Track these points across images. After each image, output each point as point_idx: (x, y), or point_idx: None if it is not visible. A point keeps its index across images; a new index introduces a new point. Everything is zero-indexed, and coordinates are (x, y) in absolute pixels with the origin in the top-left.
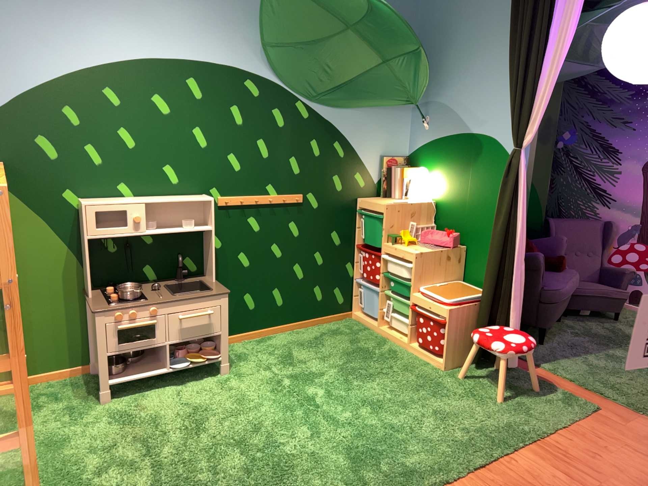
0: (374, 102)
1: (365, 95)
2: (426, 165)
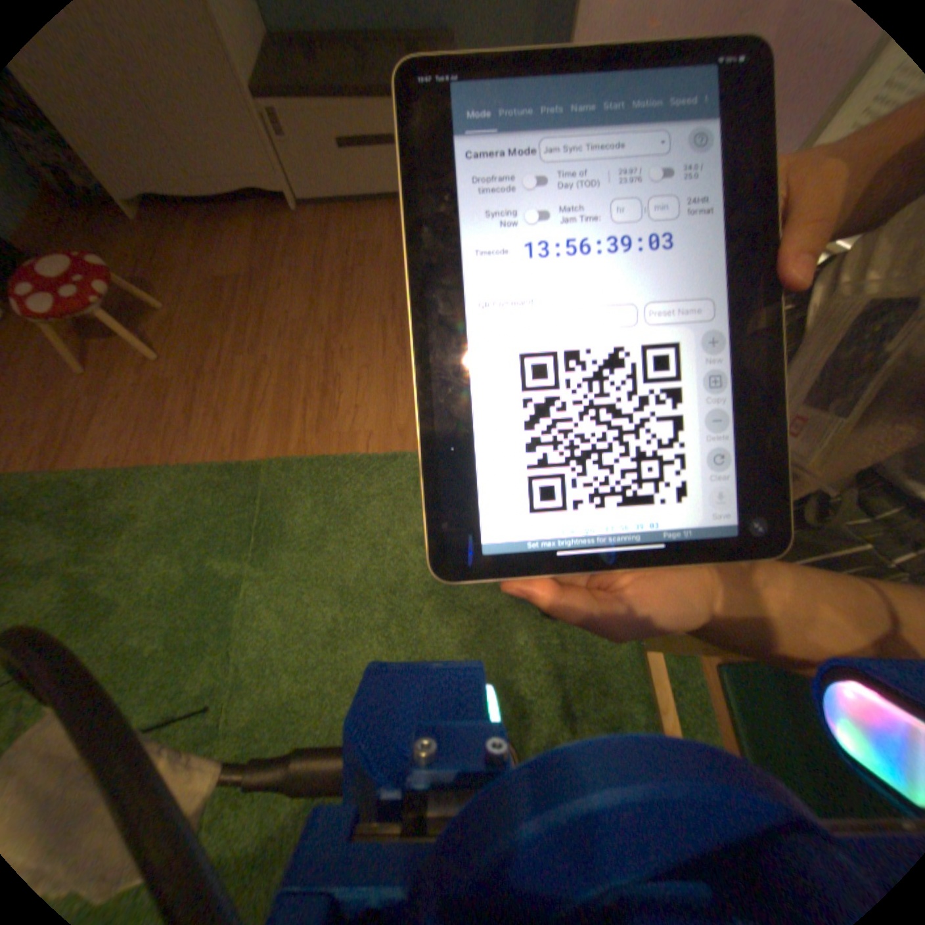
0: None
1: None
2: None
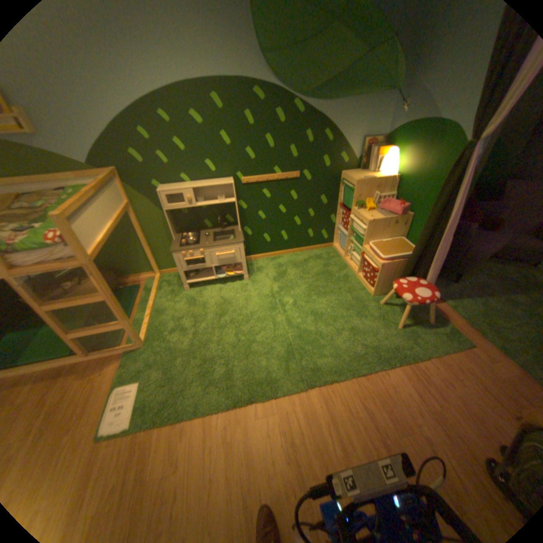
0: (361, 89)
1: (353, 84)
2: (401, 144)
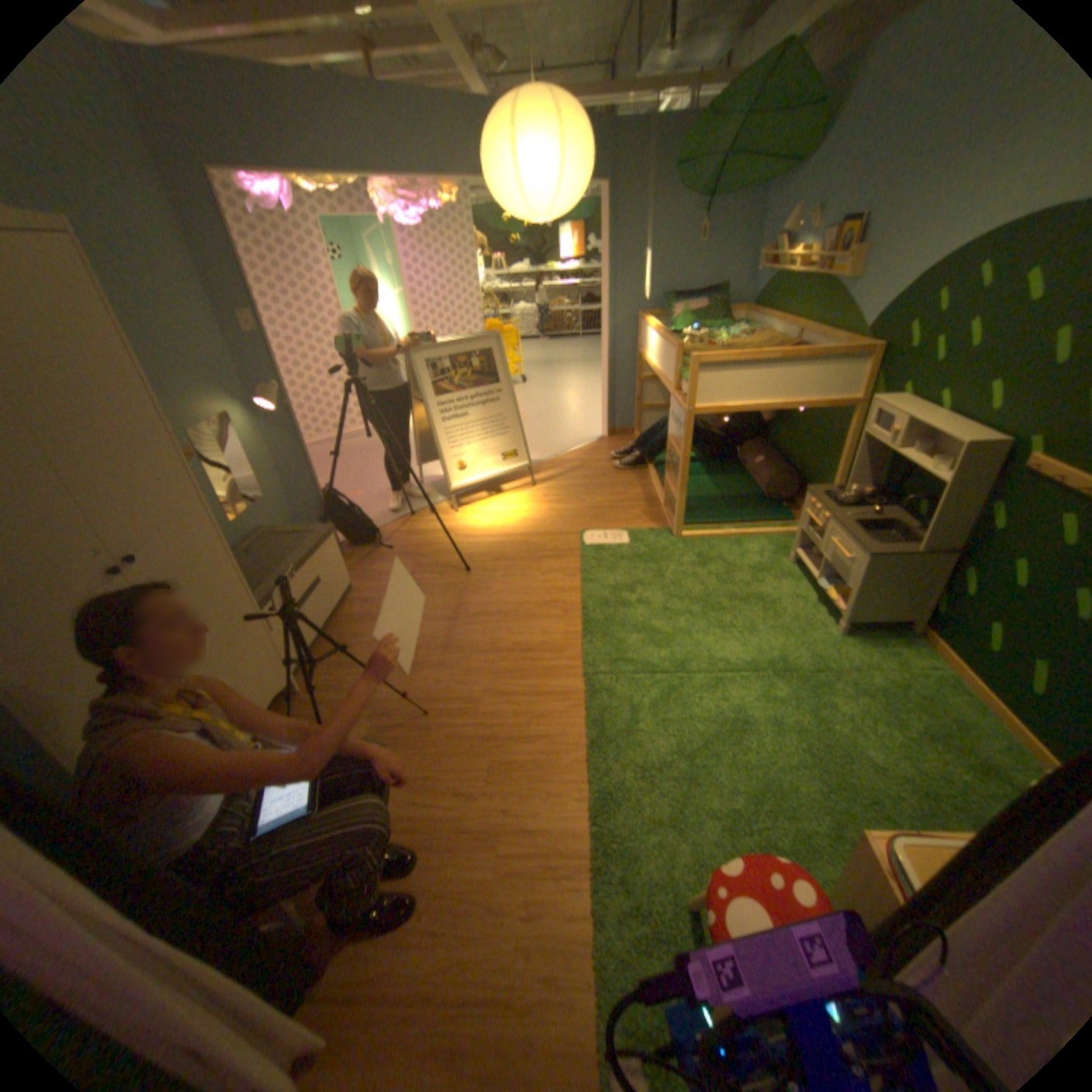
0: None
1: None
2: None
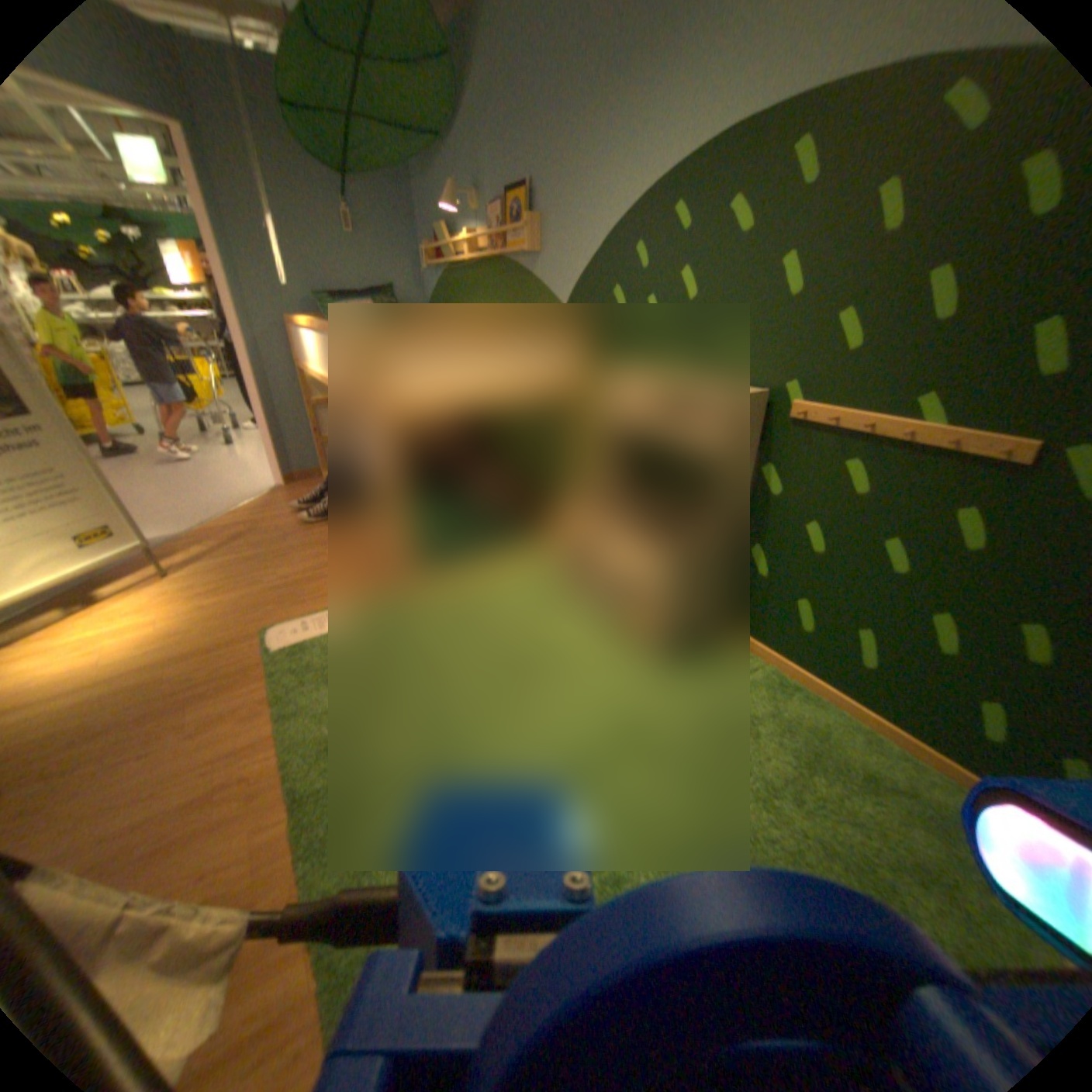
0: None
1: None
2: None
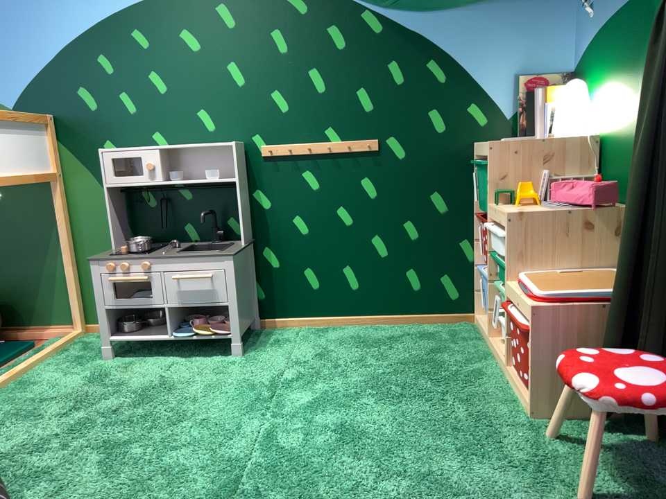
0: None
1: None
2: (593, 74)
